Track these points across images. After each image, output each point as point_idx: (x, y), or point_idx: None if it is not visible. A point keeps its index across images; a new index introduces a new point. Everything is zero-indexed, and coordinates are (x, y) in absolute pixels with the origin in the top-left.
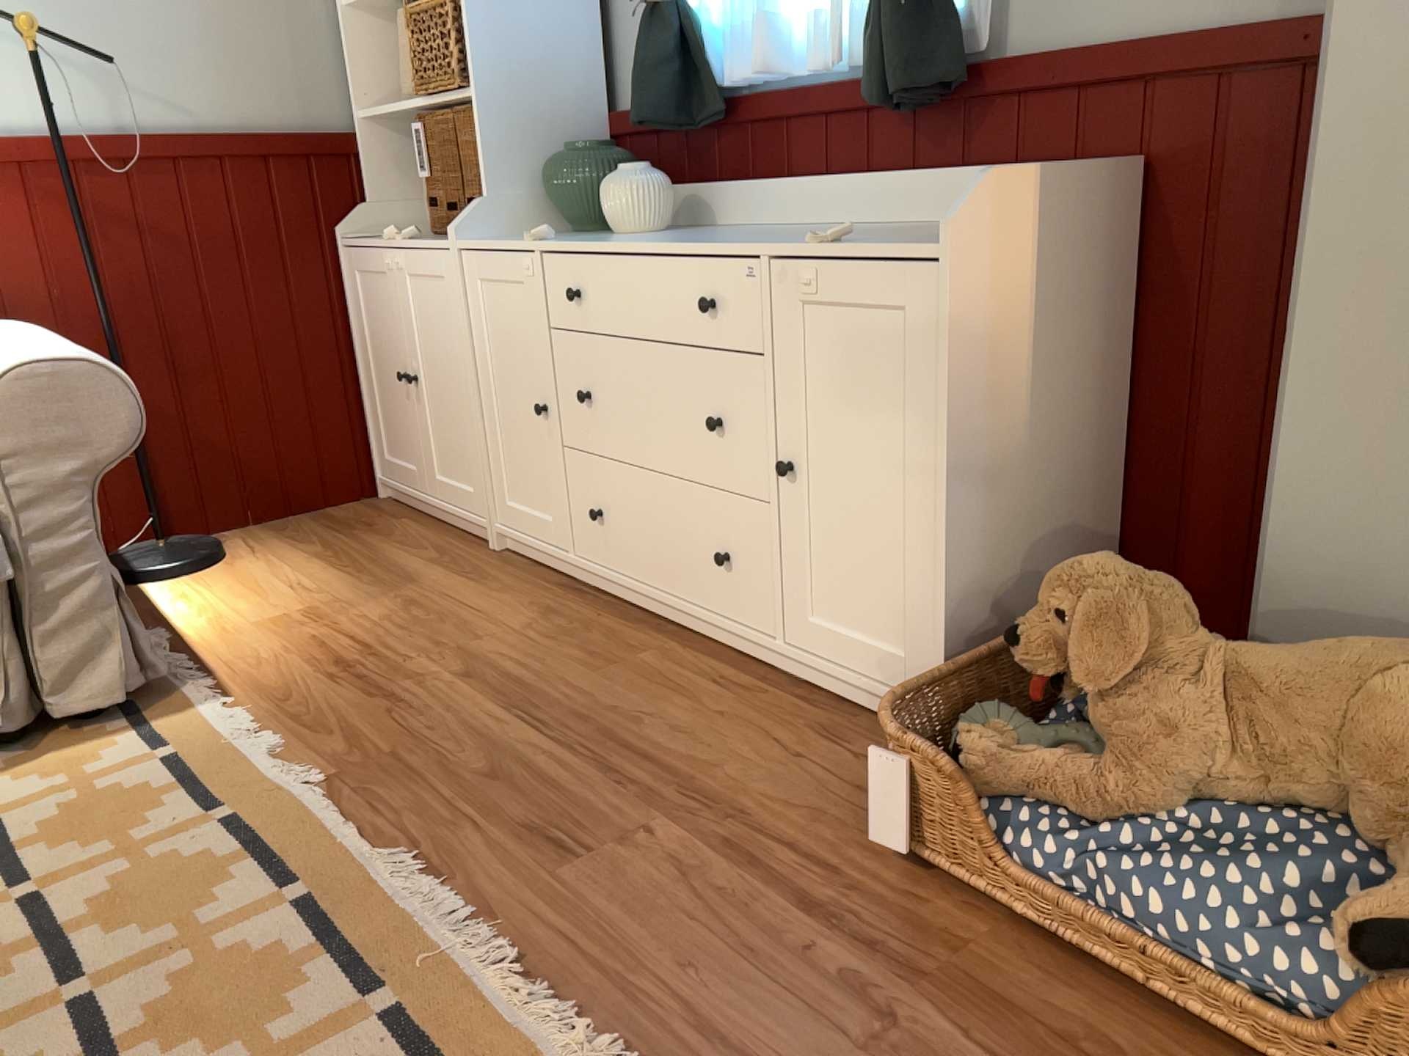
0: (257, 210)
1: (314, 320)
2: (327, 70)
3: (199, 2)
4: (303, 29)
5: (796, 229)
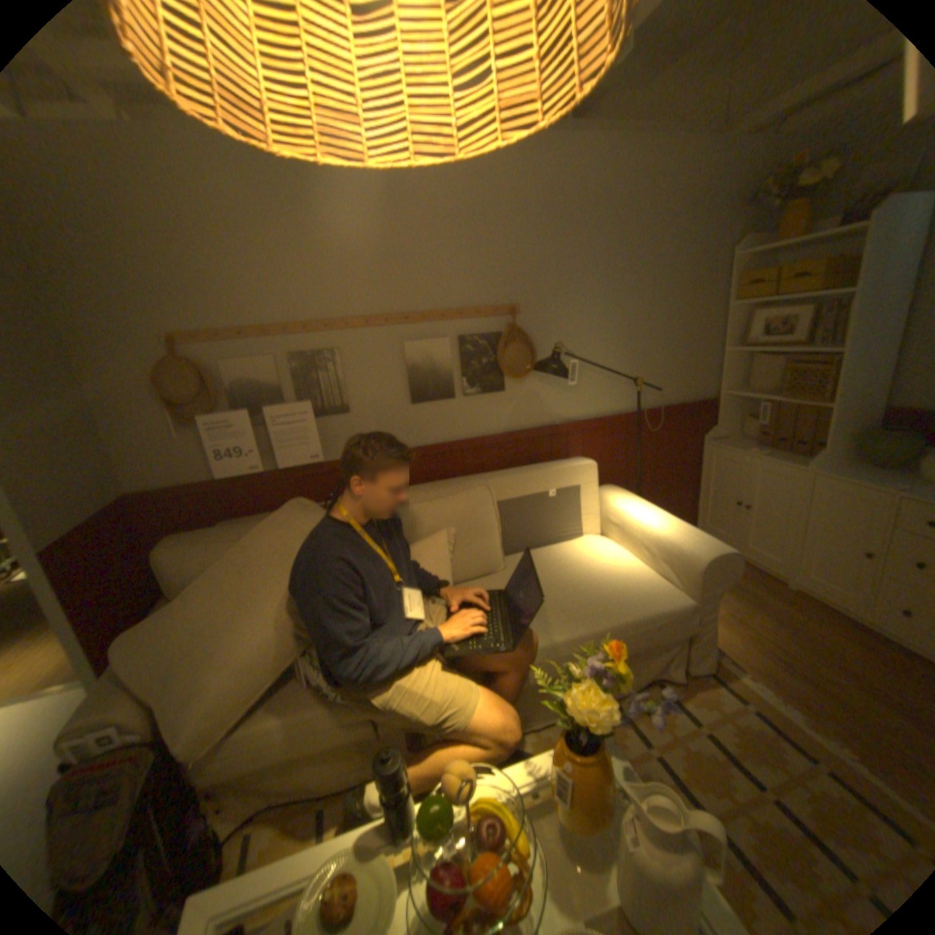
0: (679, 431)
1: (688, 470)
2: (712, 373)
3: (676, 355)
4: (708, 358)
5: None
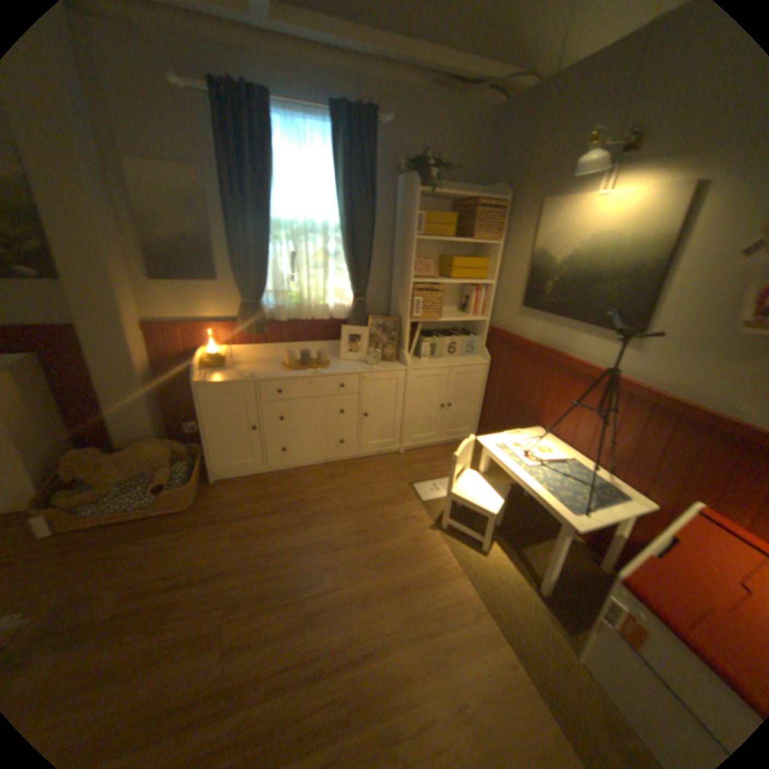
0: None
1: None
2: None
3: None
4: None
5: None
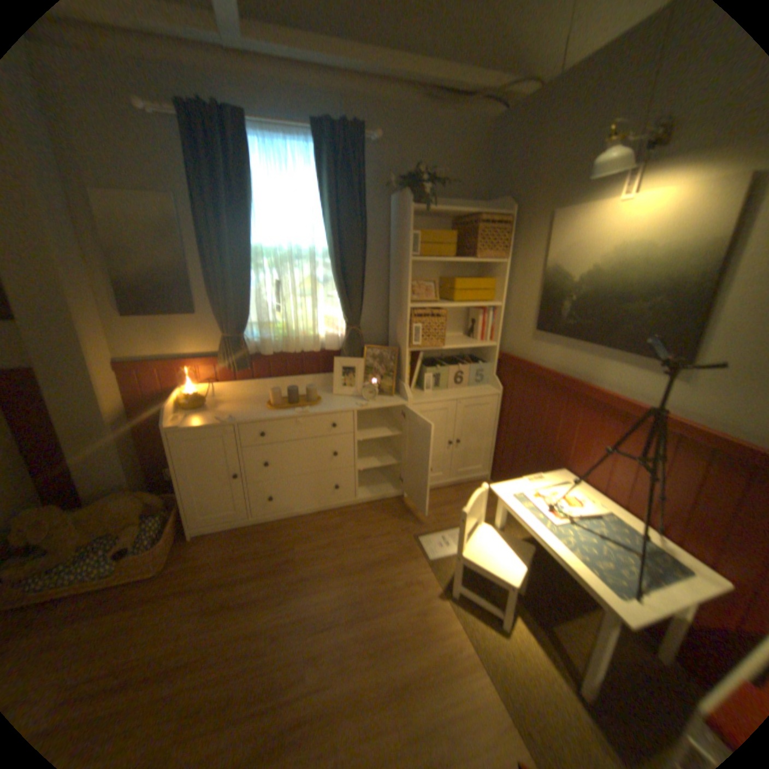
0: None
1: None
2: None
3: None
4: None
5: None
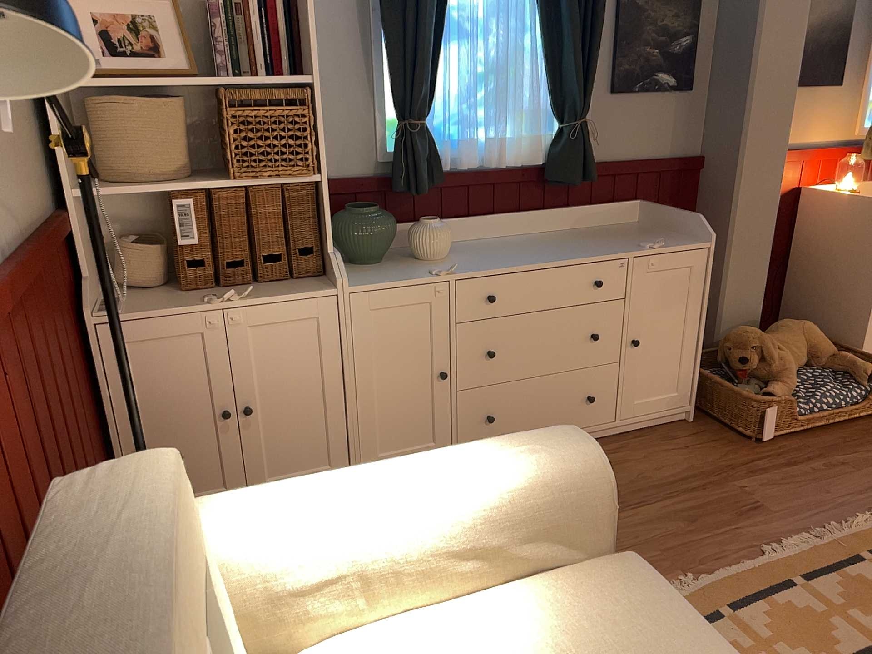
0: (54, 307)
1: (85, 404)
2: (35, 146)
3: None
4: (21, 104)
5: (507, 241)
